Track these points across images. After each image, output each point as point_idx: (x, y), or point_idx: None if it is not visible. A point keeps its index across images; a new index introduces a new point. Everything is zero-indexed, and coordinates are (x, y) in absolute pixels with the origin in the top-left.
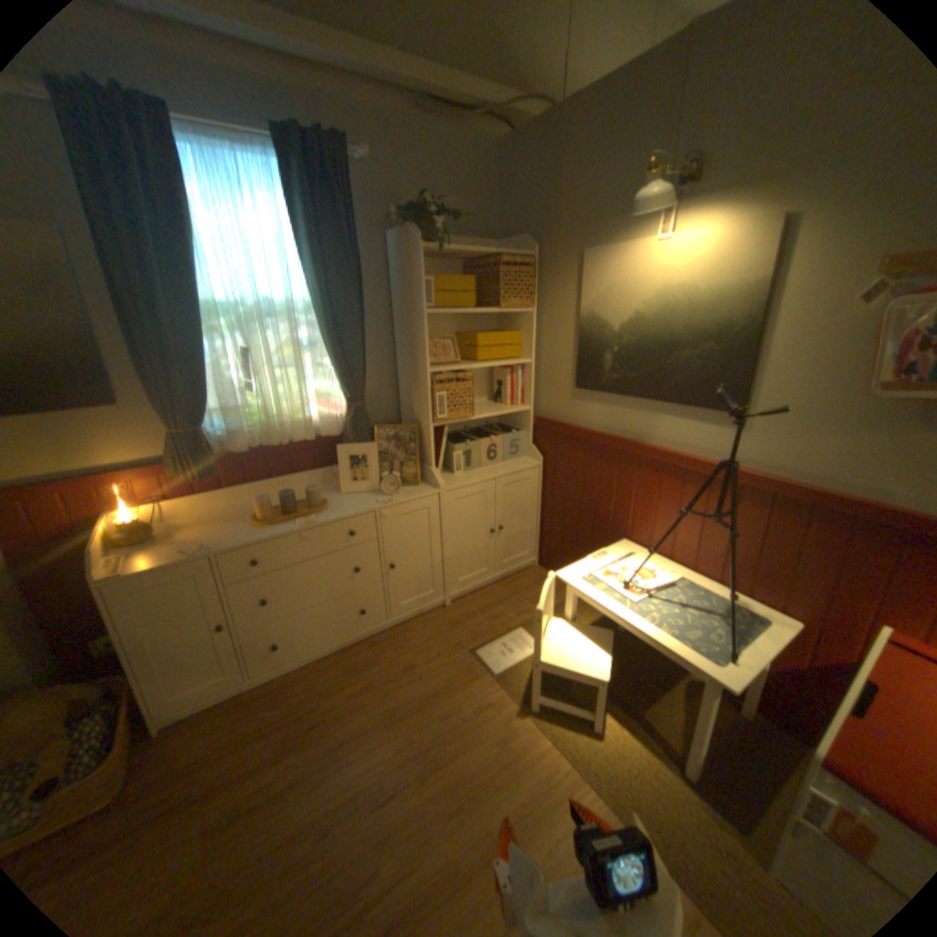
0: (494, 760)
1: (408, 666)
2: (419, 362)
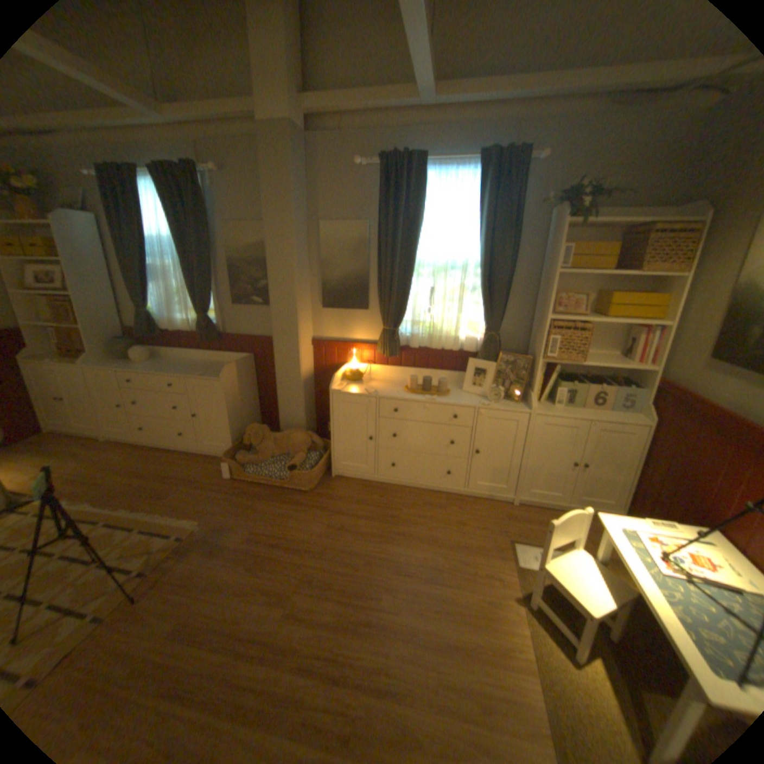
0: (480, 610)
1: (463, 523)
2: (546, 309)
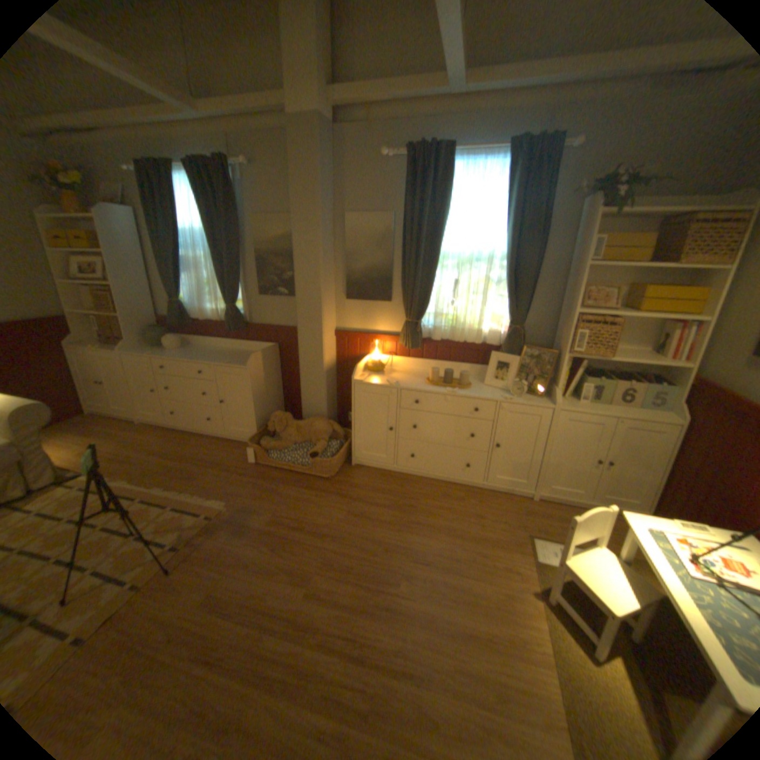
0: (498, 602)
1: (481, 515)
2: (574, 303)
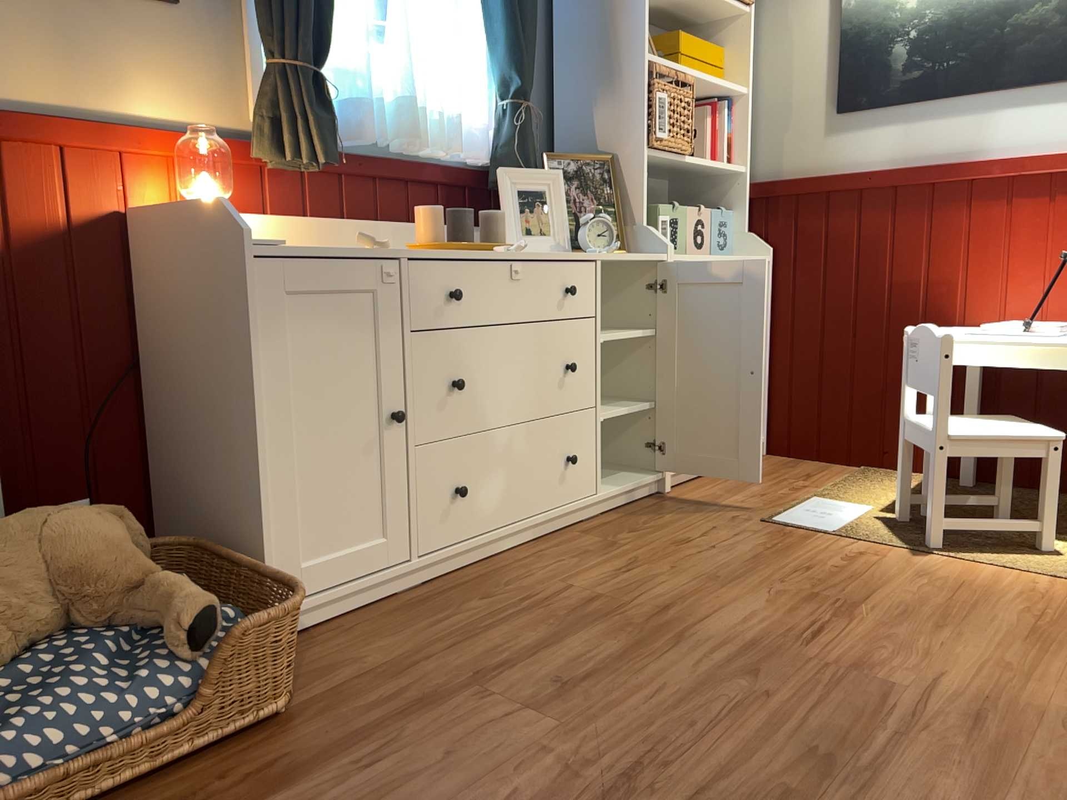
0: (931, 587)
1: (676, 540)
2: (626, 43)
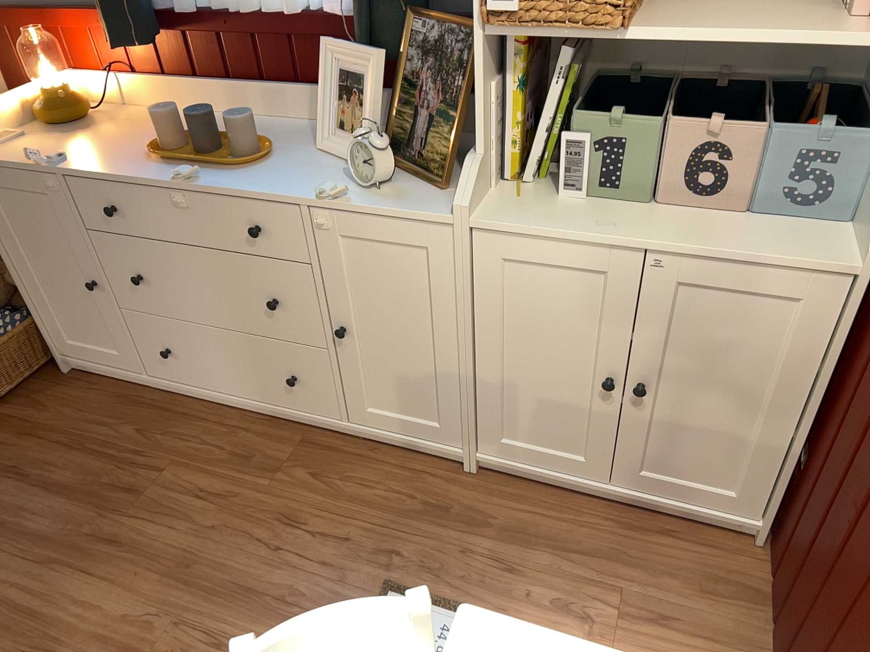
0: None
1: (298, 511)
2: None
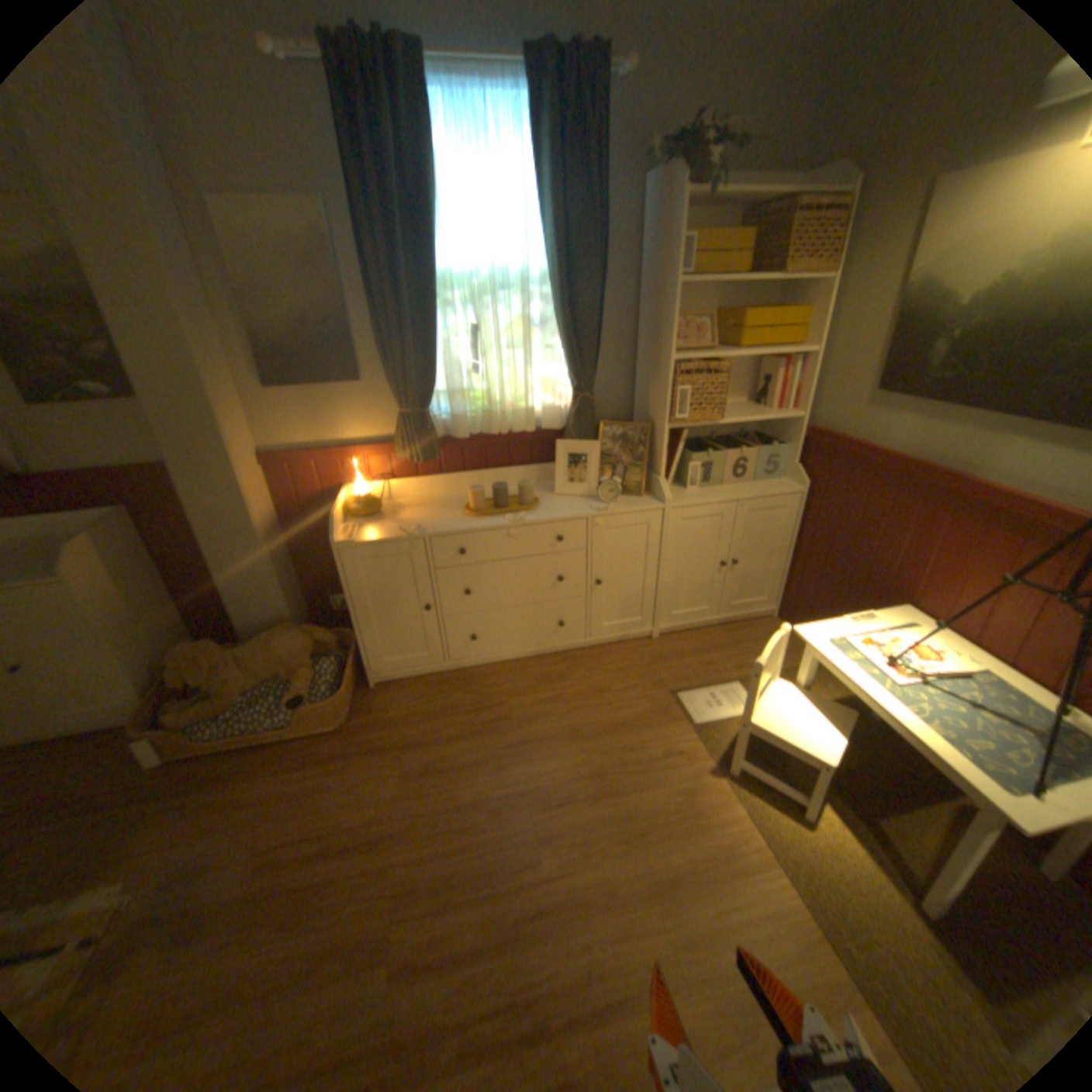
0: (676, 808)
1: (600, 689)
2: (664, 346)
